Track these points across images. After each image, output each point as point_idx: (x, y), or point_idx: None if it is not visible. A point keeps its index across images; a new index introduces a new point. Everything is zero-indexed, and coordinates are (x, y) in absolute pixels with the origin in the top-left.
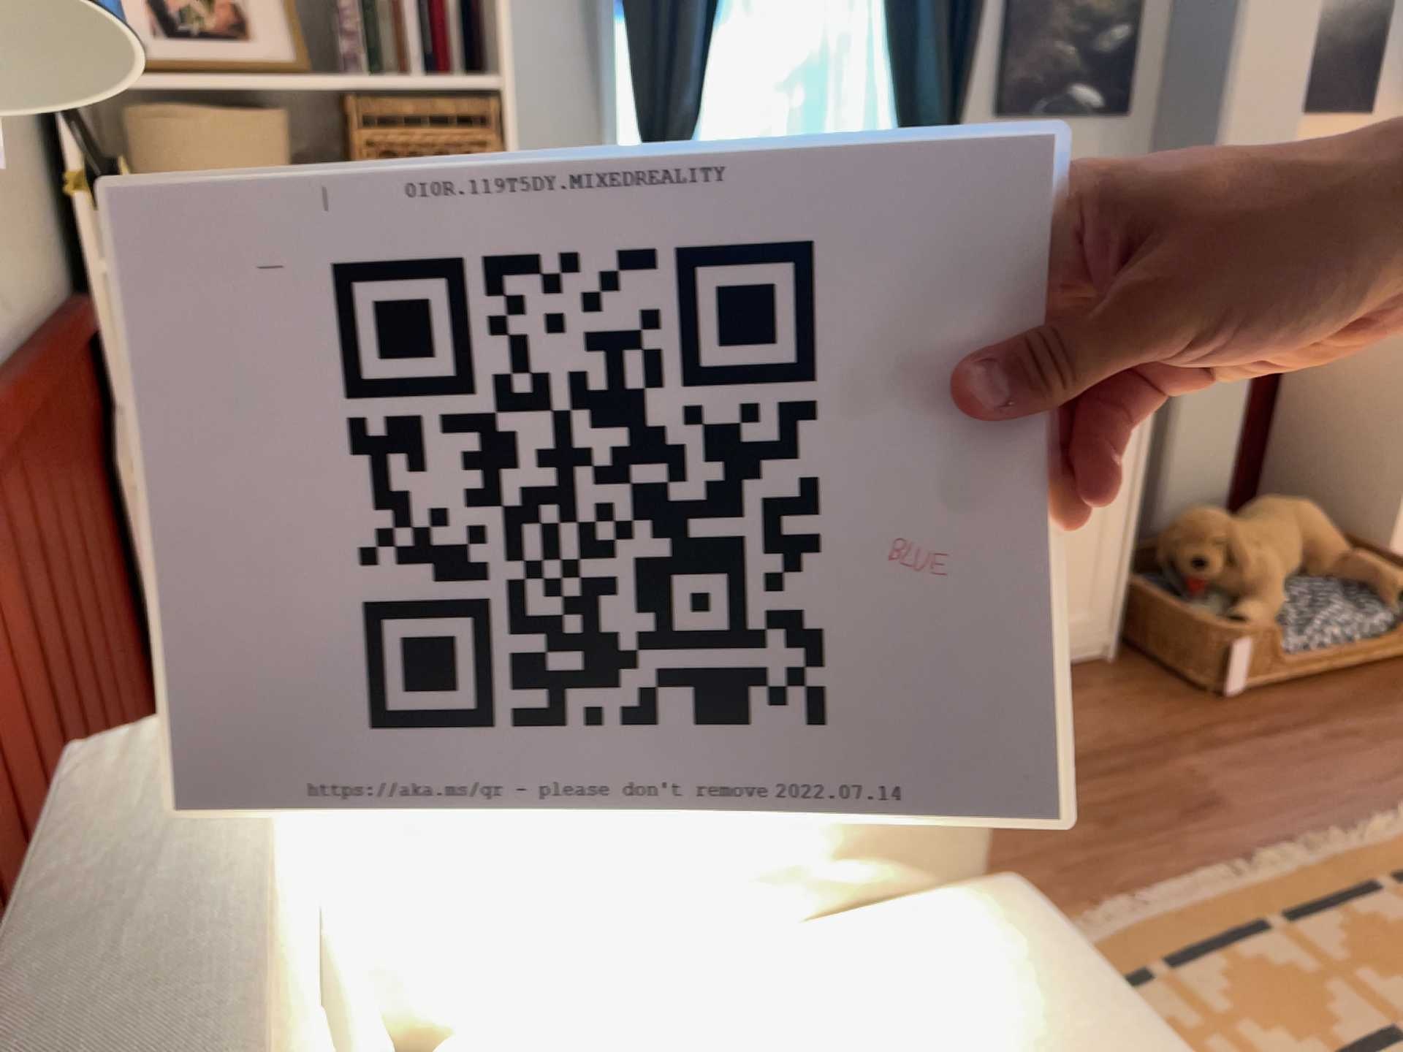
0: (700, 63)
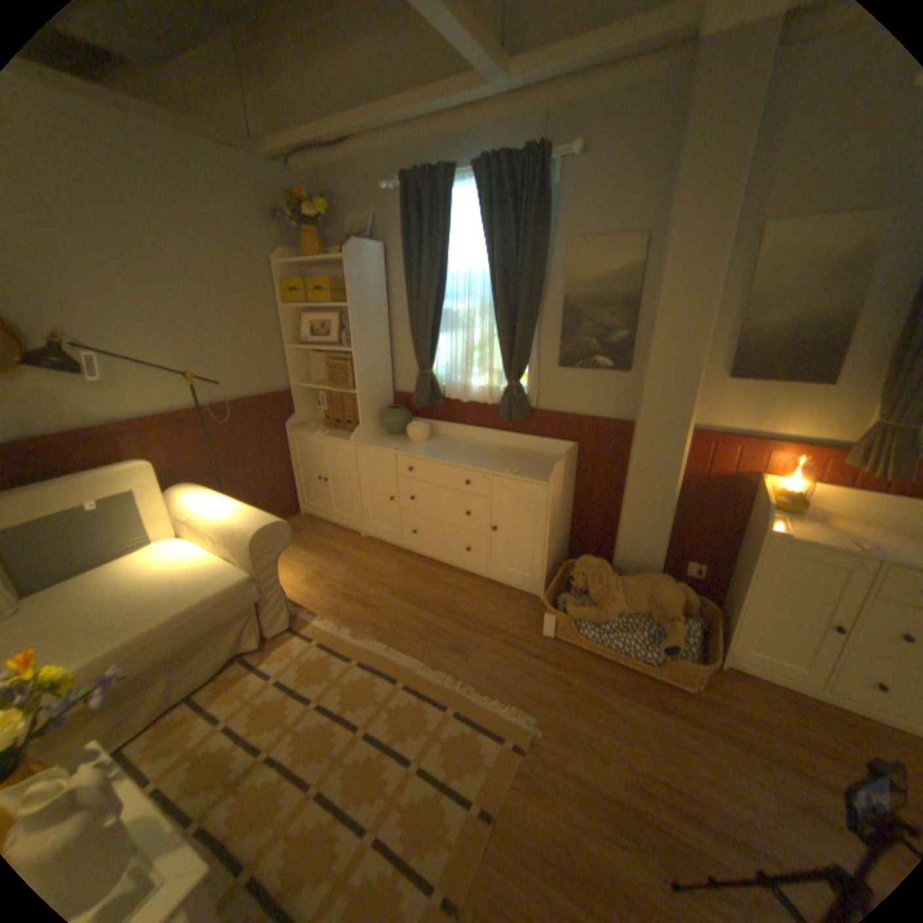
0: (432, 344)
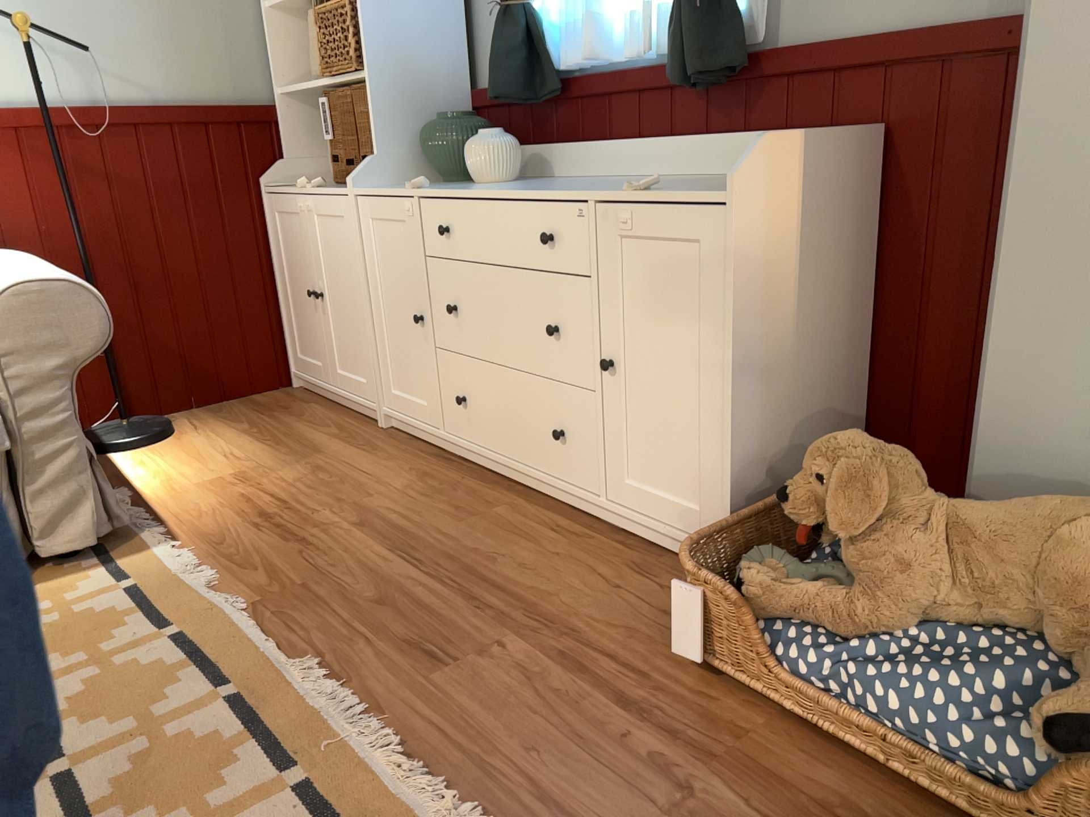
0: None
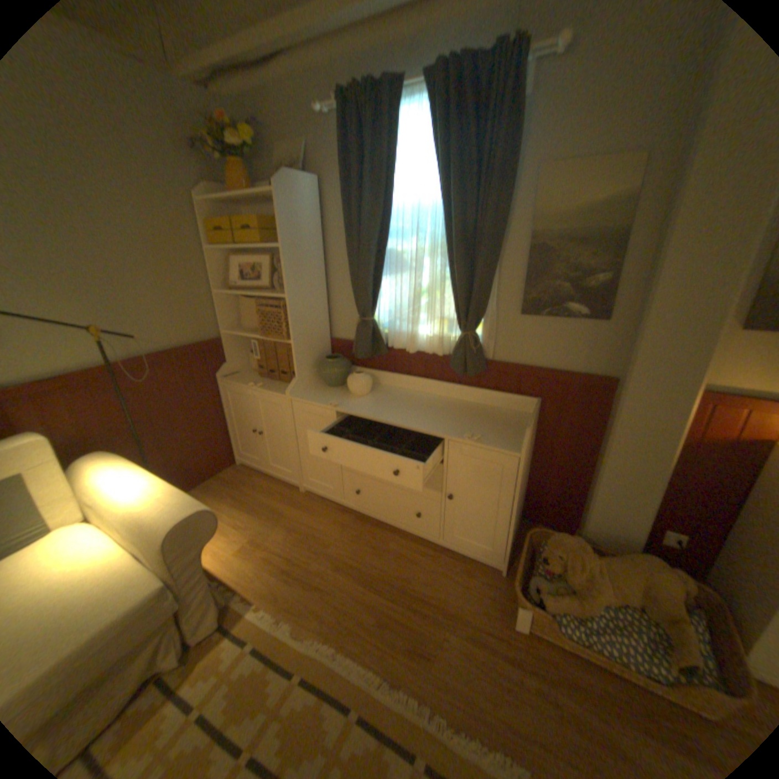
0: (374, 287)
